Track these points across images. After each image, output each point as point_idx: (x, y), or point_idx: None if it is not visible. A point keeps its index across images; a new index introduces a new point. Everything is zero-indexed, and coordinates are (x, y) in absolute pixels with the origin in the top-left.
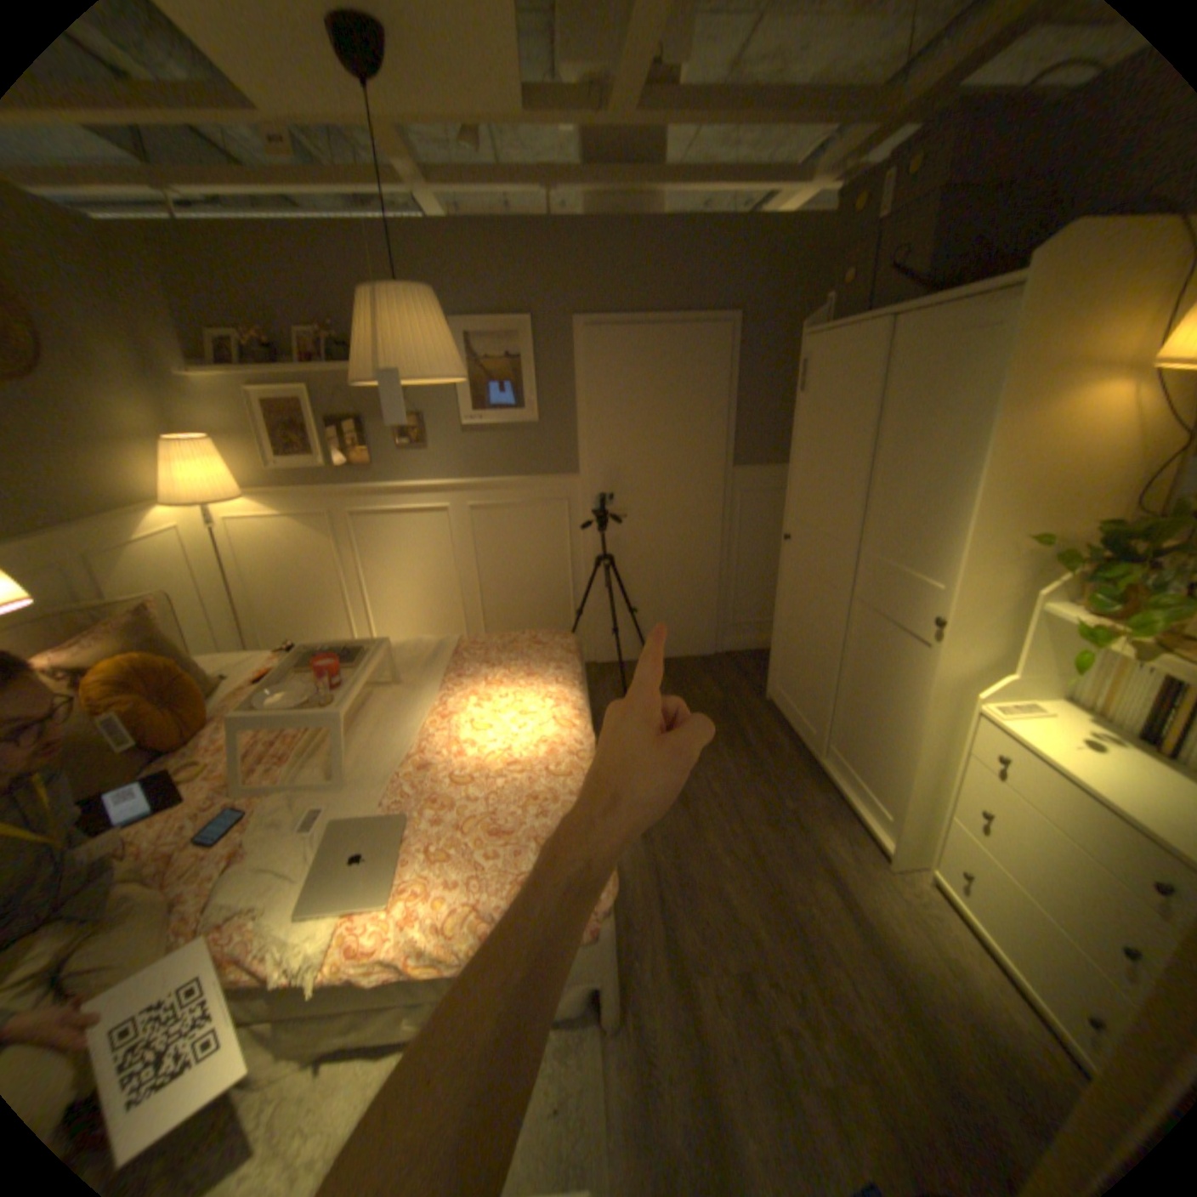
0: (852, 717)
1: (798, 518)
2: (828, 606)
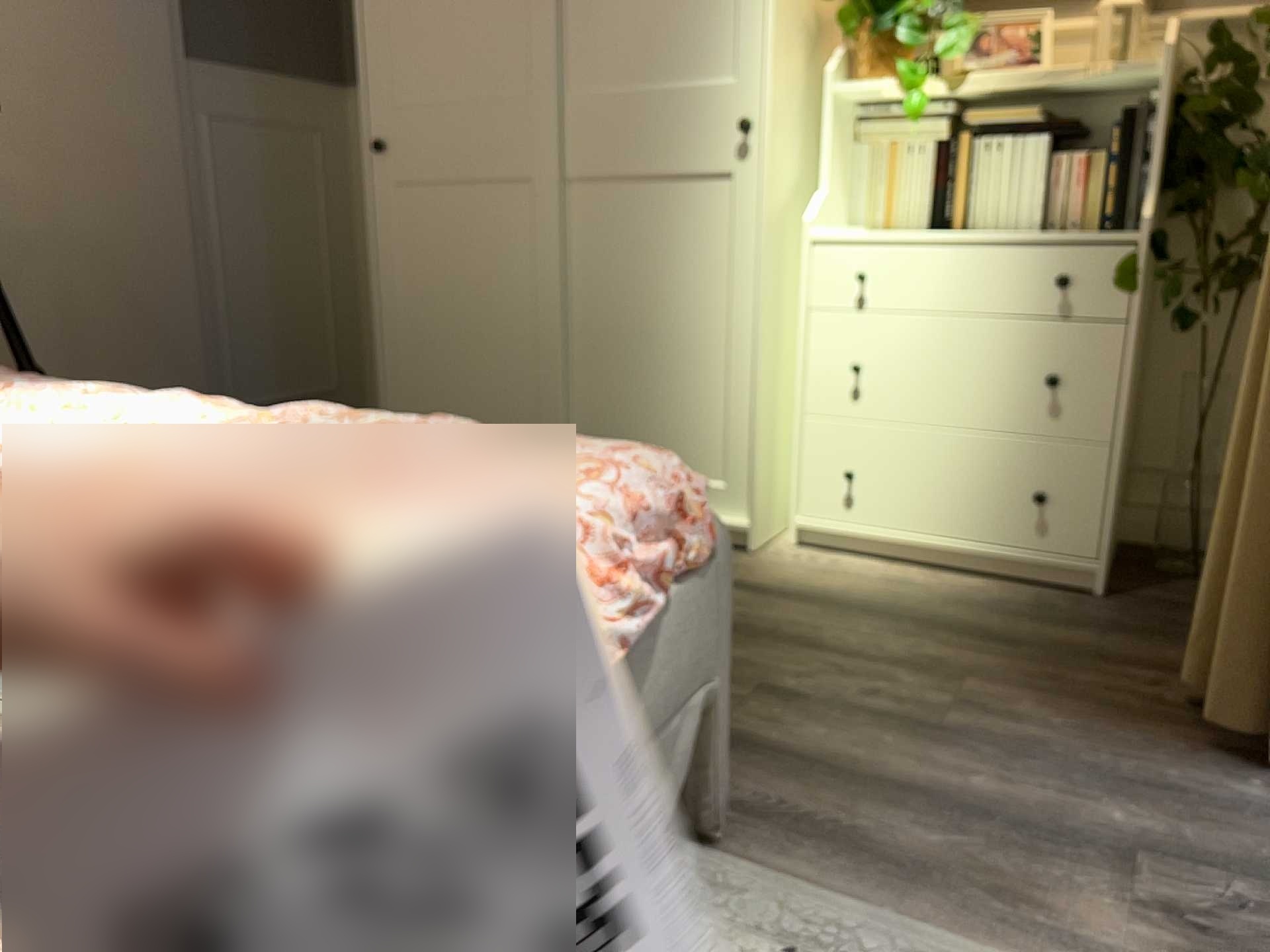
0: (607, 382)
1: (402, 101)
2: (517, 219)
